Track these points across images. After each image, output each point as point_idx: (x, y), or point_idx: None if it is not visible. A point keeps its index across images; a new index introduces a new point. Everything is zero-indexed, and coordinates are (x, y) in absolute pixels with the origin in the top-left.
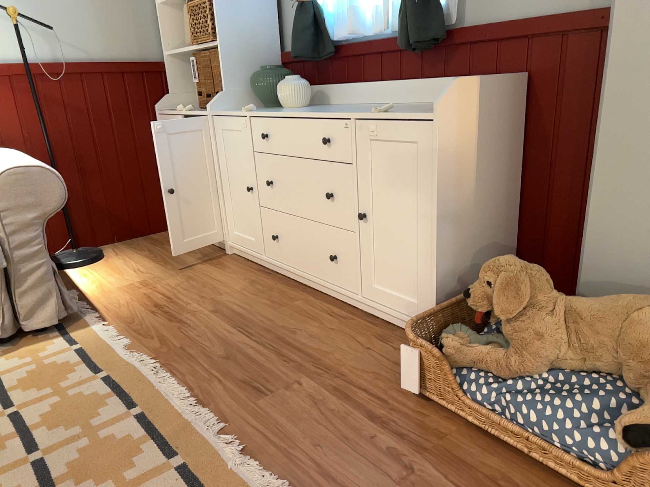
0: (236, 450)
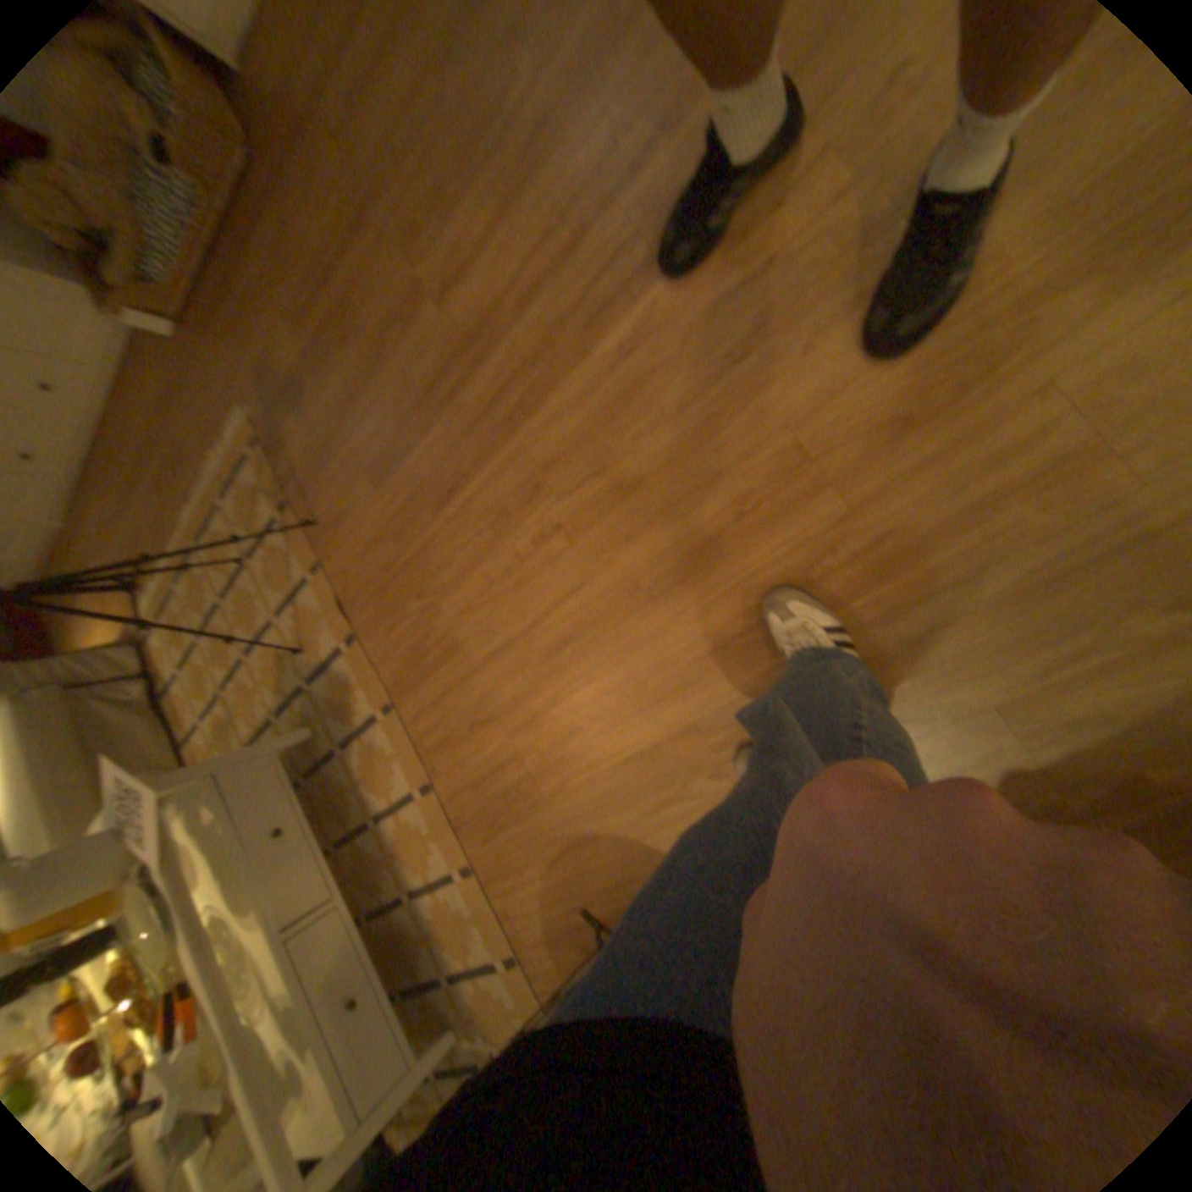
0: (206, 458)
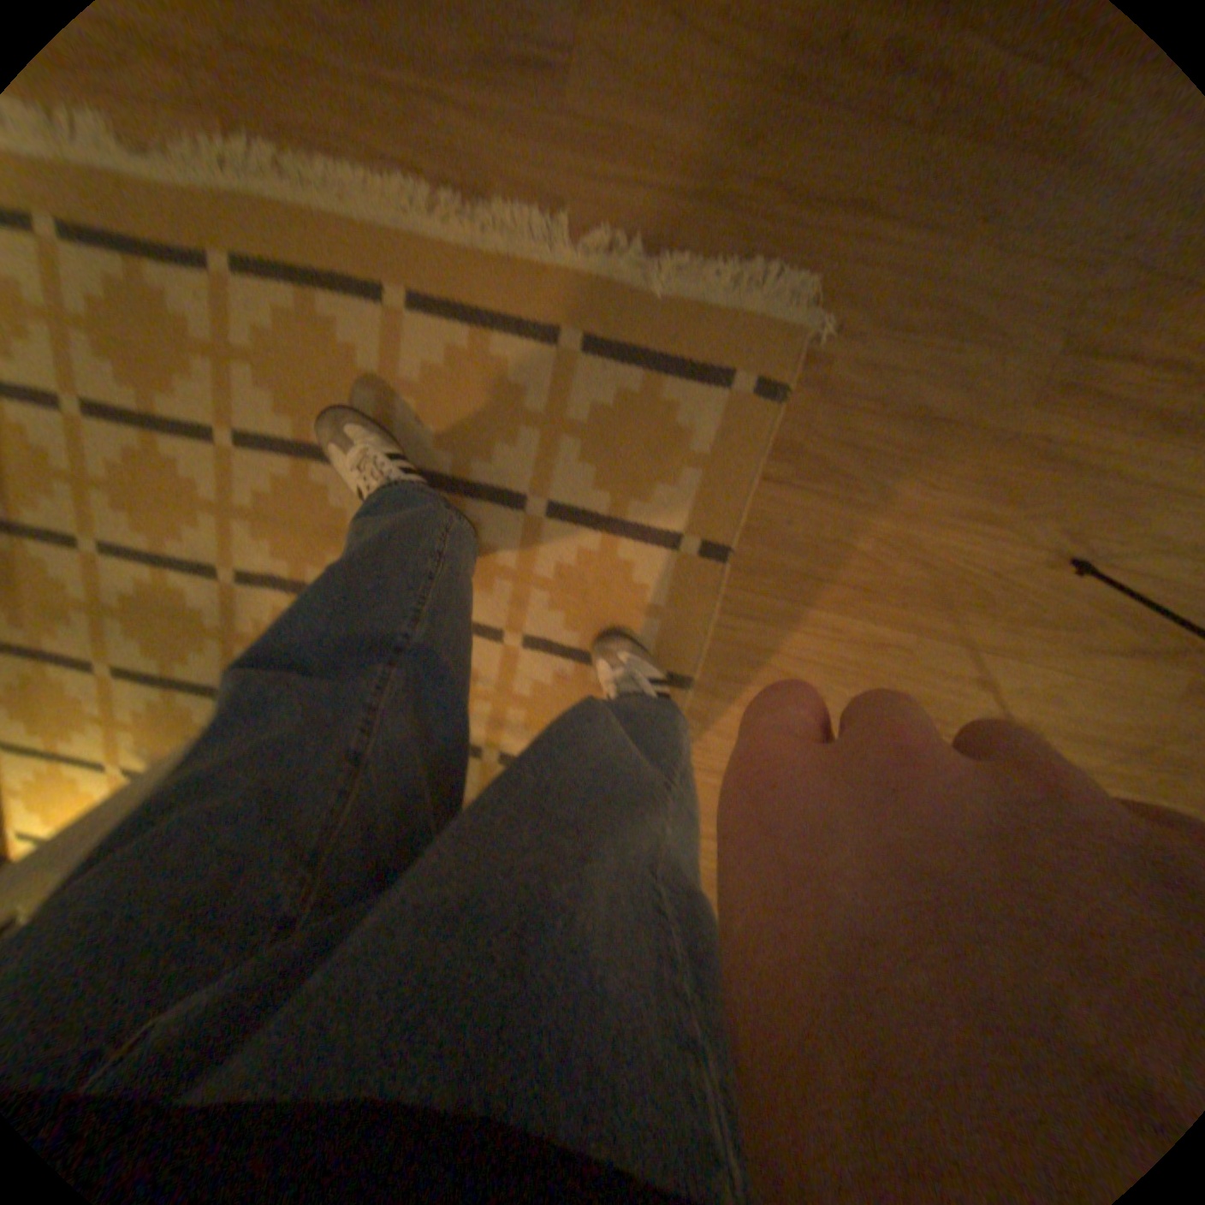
0: (638, 253)
